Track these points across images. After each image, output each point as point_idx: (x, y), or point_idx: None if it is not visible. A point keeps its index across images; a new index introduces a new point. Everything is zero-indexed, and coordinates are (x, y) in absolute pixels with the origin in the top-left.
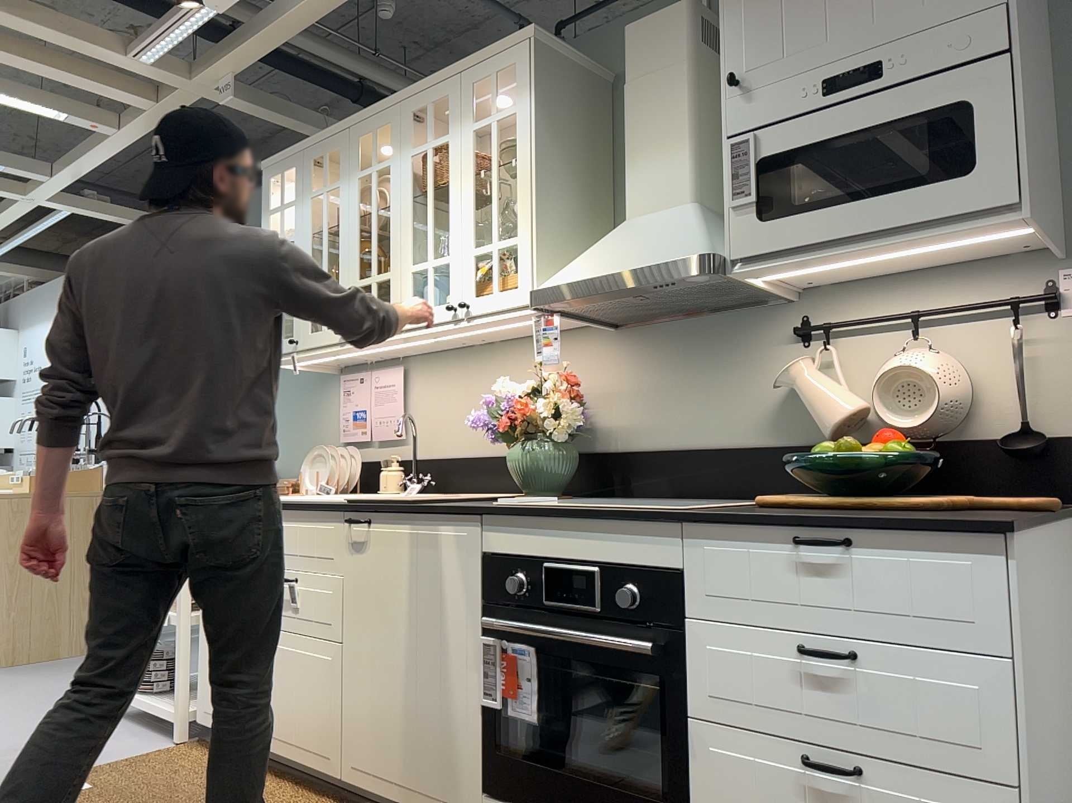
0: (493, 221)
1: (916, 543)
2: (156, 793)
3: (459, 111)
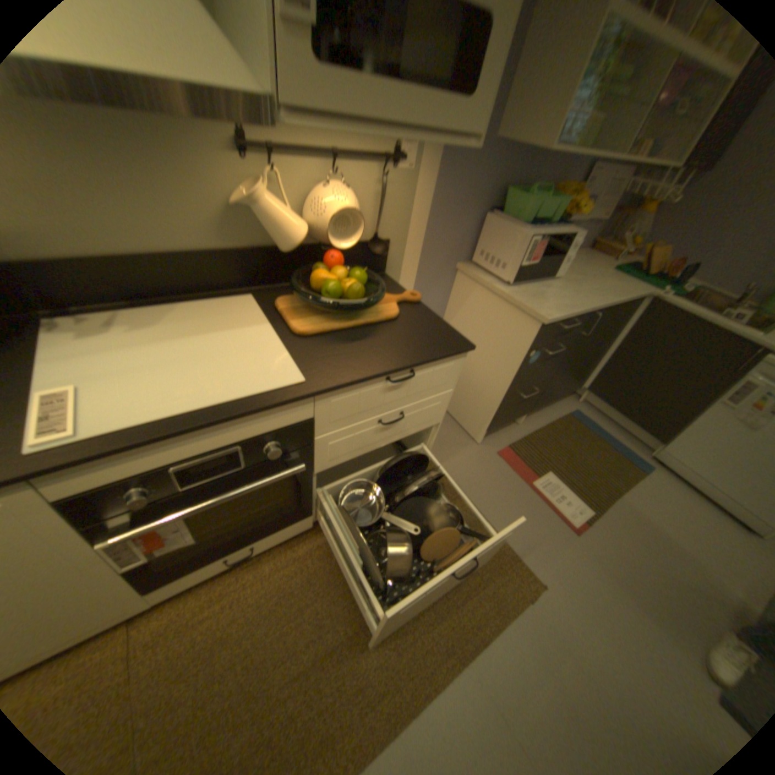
0: None
1: (438, 362)
2: None
3: None
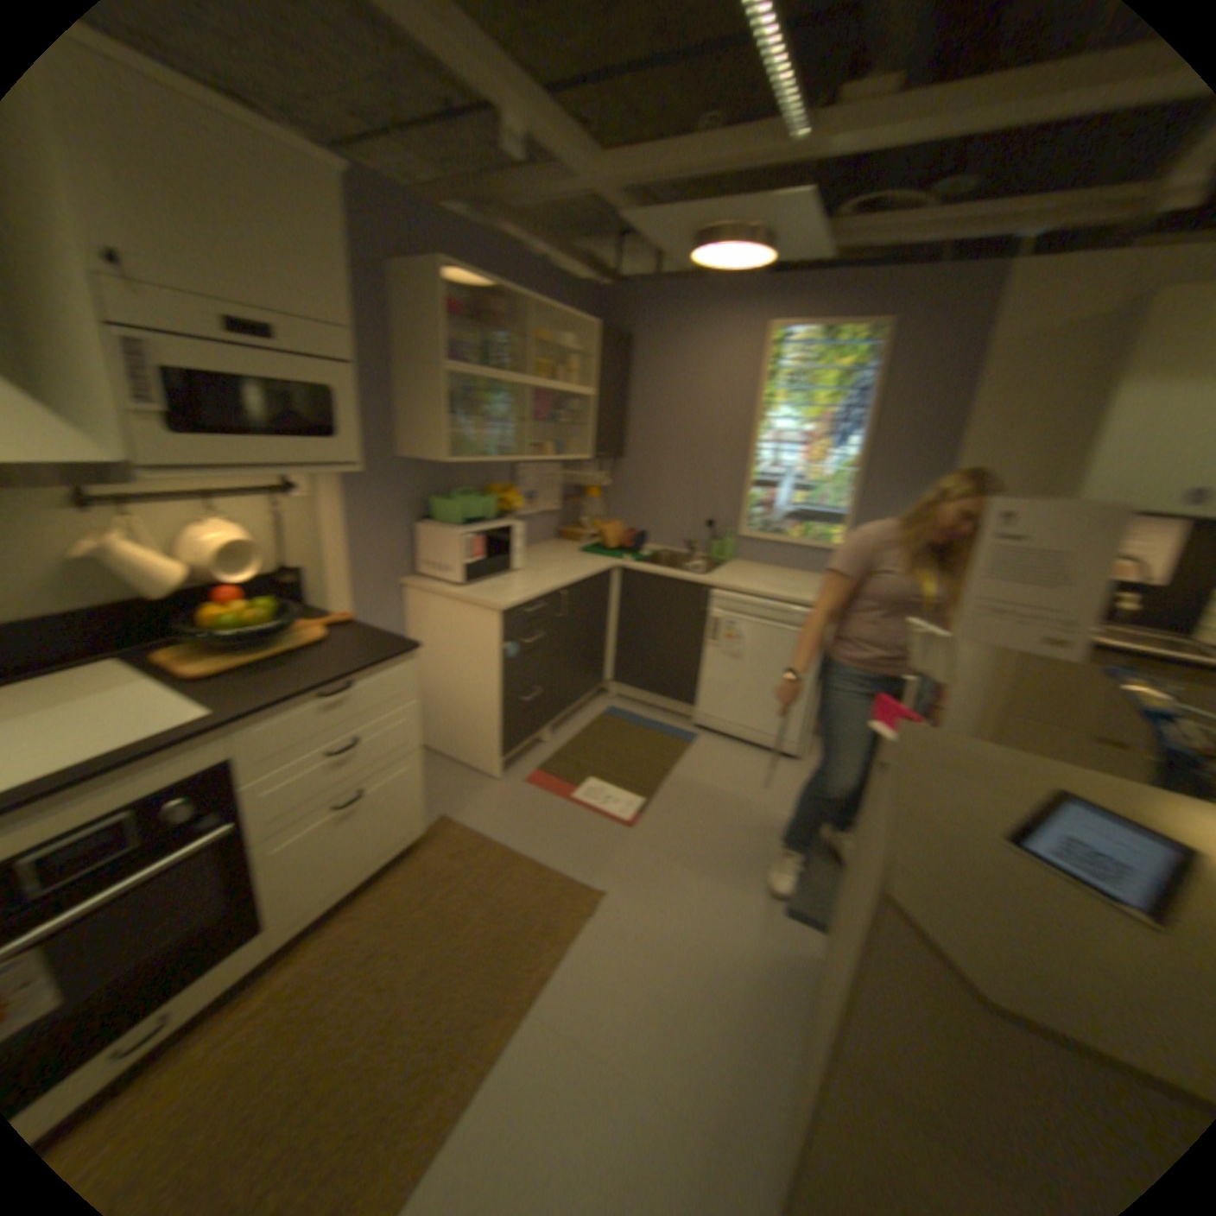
0: None
1: (386, 667)
2: None
3: None
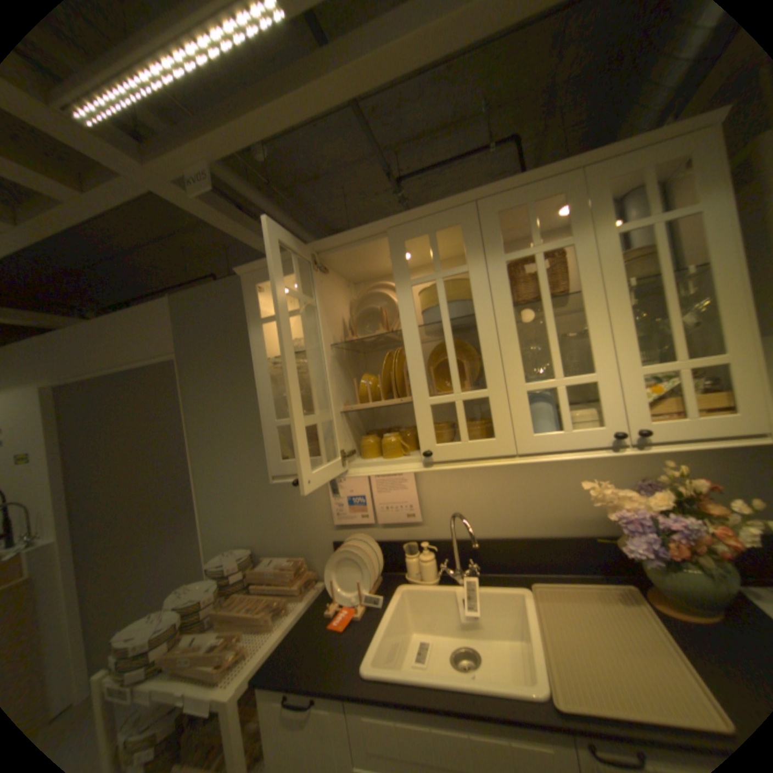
0: (679, 337)
1: None
2: None
3: (590, 208)
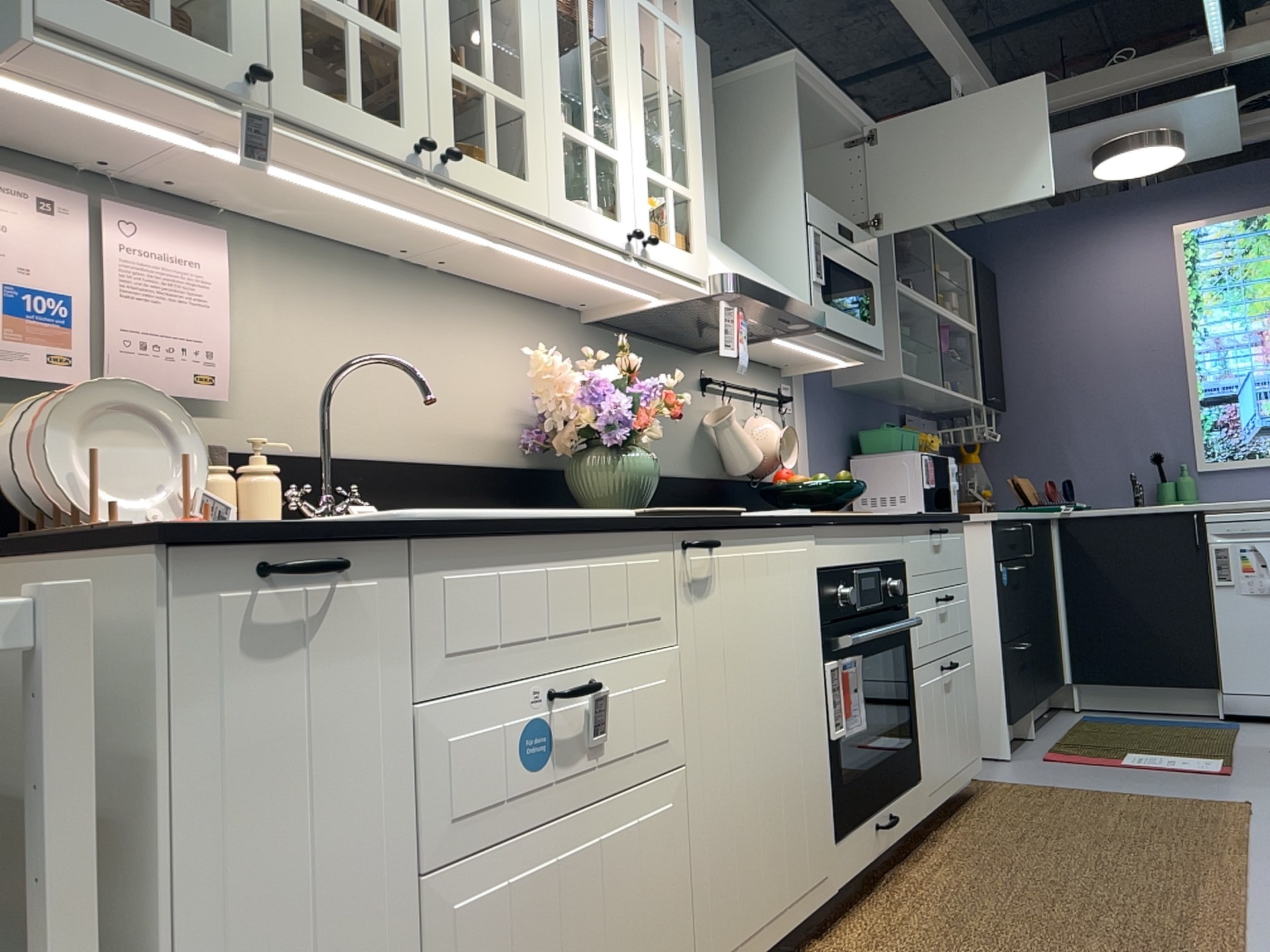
0: (668, 151)
1: (953, 529)
2: None
3: None
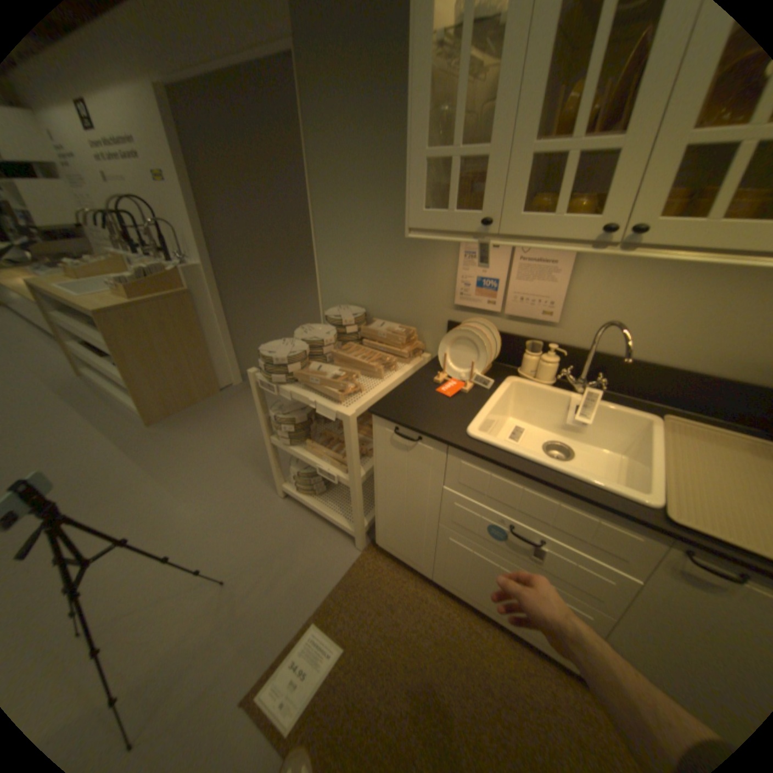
0: None
1: None
2: (404, 660)
3: None
